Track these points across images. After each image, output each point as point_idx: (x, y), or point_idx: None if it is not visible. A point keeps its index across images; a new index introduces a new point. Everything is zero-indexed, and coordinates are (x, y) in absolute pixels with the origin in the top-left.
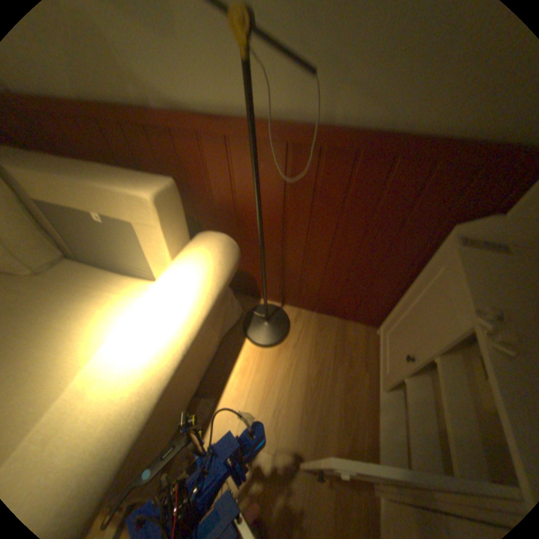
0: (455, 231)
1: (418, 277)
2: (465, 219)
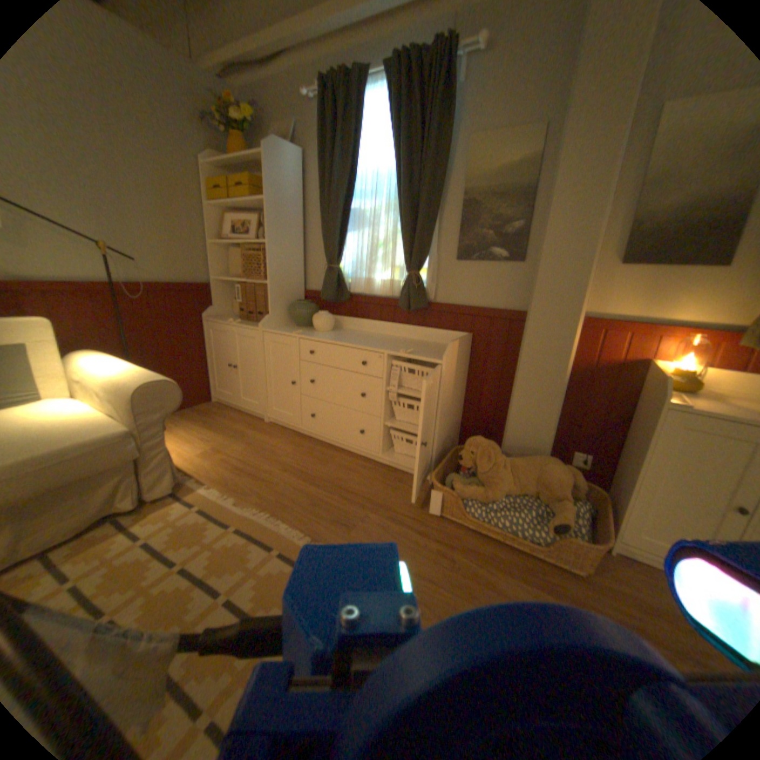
0: (201, 318)
1: (204, 348)
2: (201, 312)
